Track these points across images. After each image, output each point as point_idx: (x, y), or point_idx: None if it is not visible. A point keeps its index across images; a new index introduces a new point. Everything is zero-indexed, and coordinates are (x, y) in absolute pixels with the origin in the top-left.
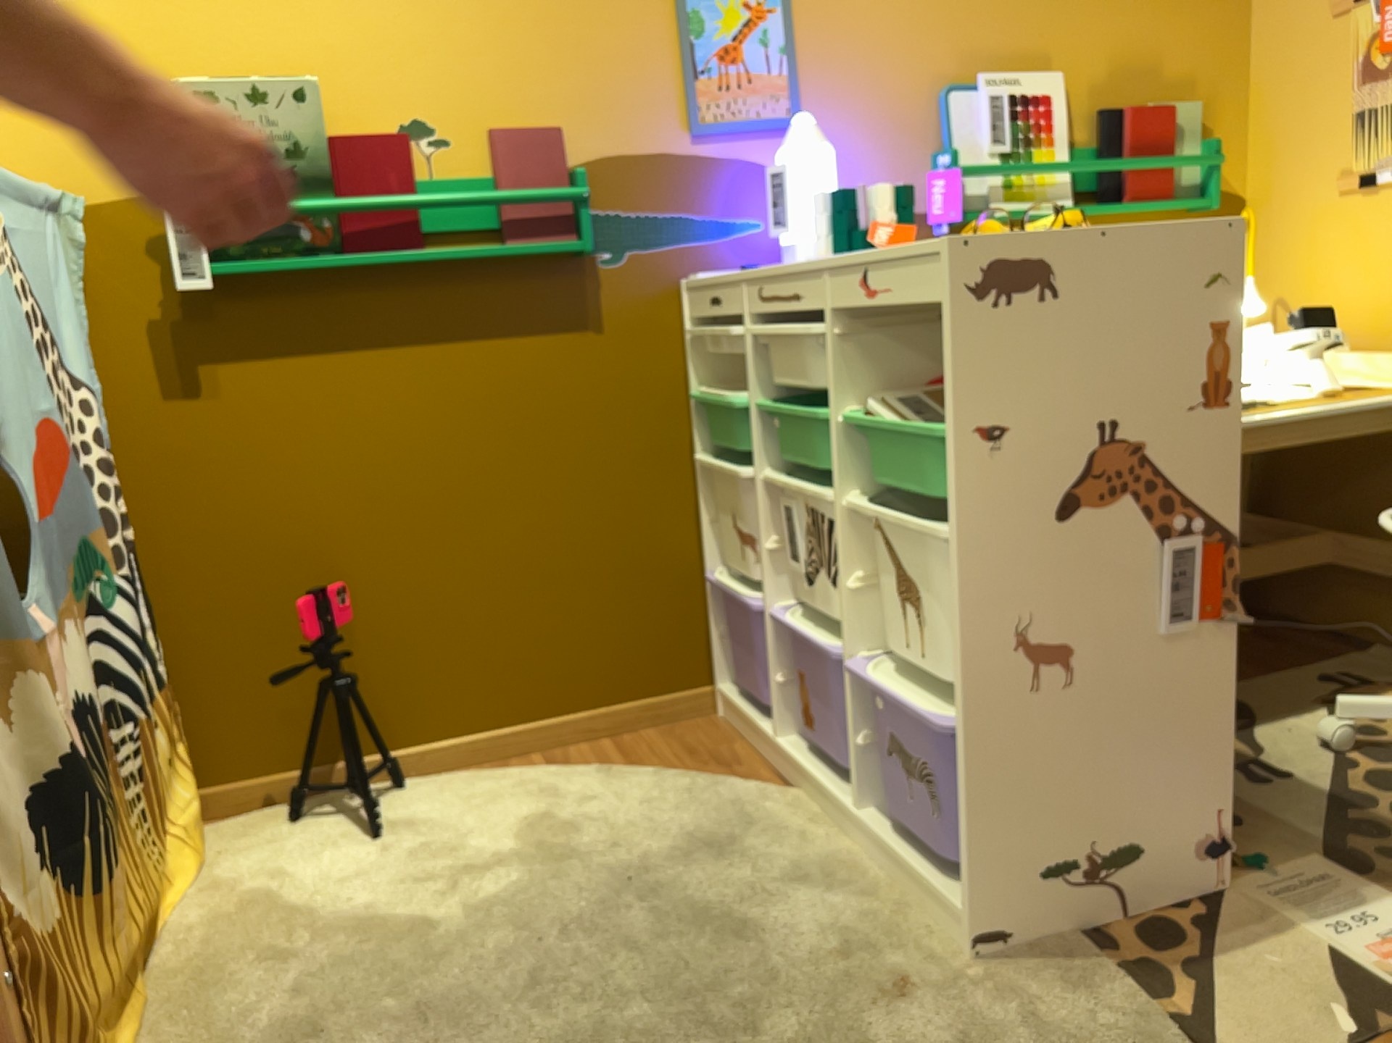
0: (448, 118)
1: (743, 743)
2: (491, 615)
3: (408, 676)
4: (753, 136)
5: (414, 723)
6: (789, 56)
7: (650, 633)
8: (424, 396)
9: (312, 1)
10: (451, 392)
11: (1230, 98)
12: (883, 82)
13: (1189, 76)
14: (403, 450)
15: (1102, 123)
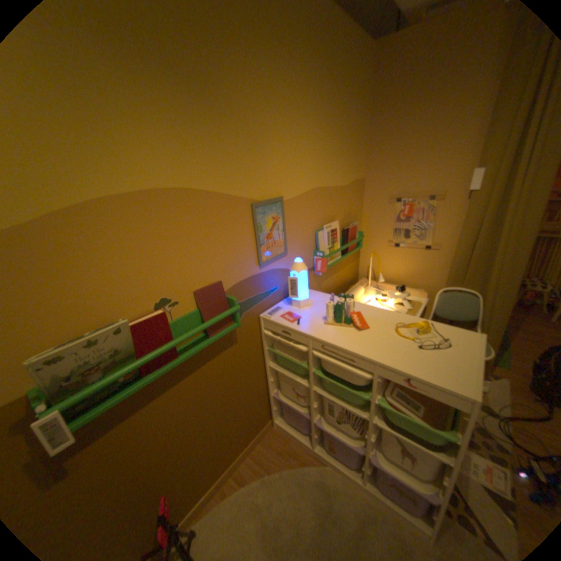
0: (176, 293)
1: (292, 442)
2: (211, 452)
3: (186, 493)
4: (275, 261)
5: (190, 504)
6: (284, 232)
7: (256, 420)
8: (180, 402)
9: (98, 260)
10: (190, 394)
11: (360, 217)
12: (304, 233)
13: (355, 214)
14: (175, 425)
15: (344, 232)
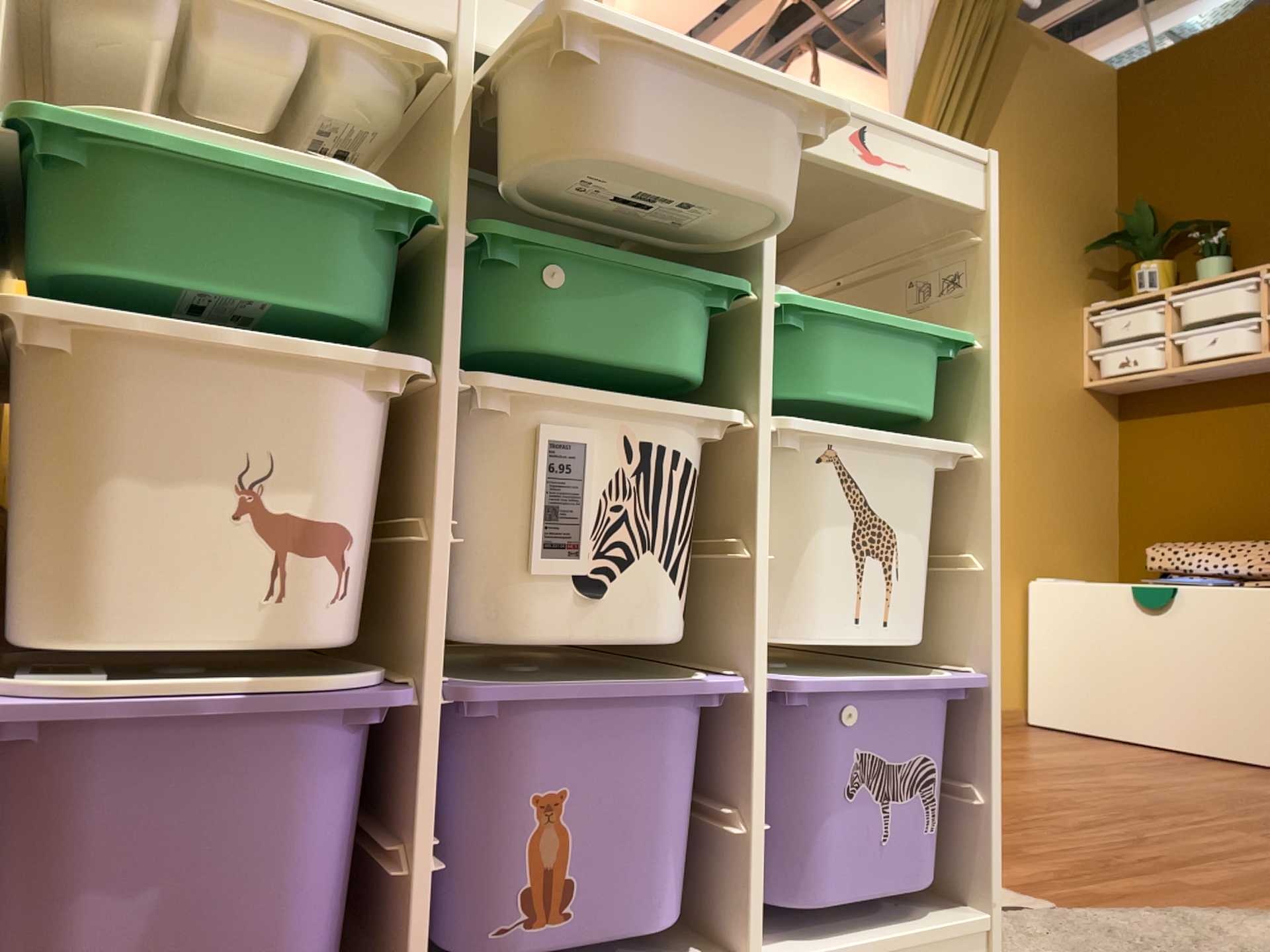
0: None
1: None
2: None
3: None
4: None
5: None
6: None
7: None
8: None
9: None
10: None
11: None
12: None
13: None
14: None
15: None
